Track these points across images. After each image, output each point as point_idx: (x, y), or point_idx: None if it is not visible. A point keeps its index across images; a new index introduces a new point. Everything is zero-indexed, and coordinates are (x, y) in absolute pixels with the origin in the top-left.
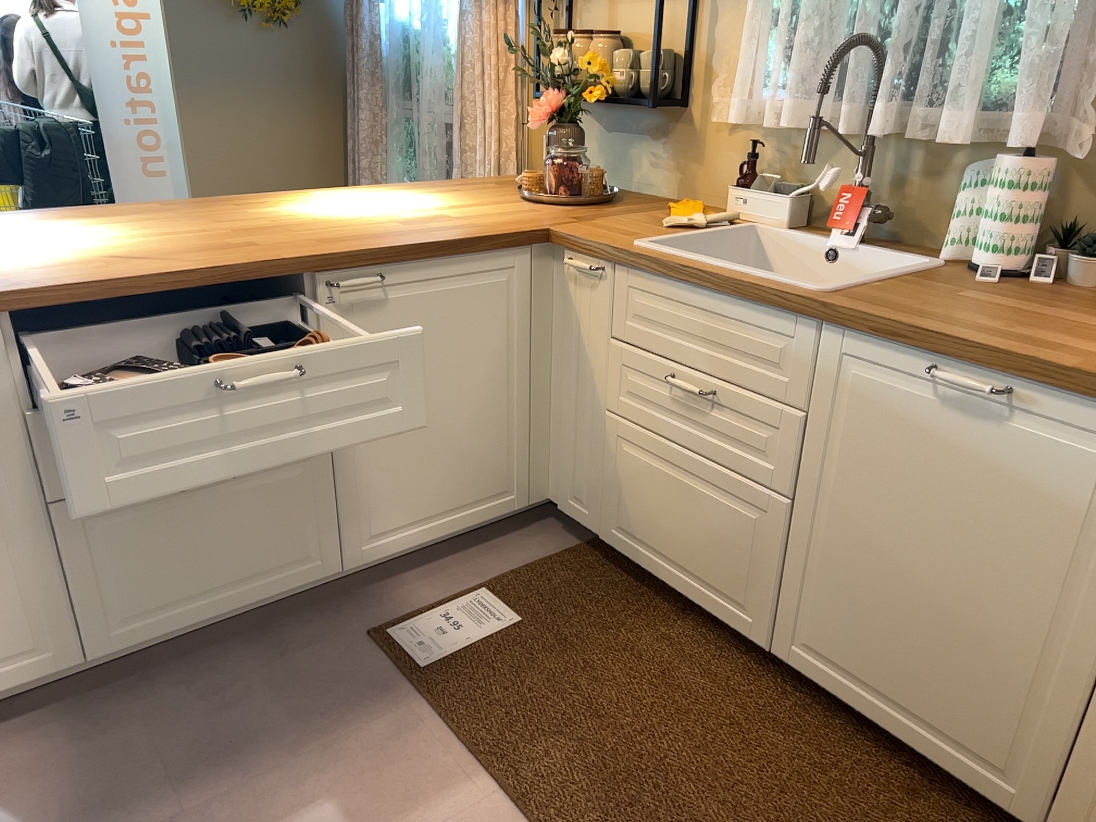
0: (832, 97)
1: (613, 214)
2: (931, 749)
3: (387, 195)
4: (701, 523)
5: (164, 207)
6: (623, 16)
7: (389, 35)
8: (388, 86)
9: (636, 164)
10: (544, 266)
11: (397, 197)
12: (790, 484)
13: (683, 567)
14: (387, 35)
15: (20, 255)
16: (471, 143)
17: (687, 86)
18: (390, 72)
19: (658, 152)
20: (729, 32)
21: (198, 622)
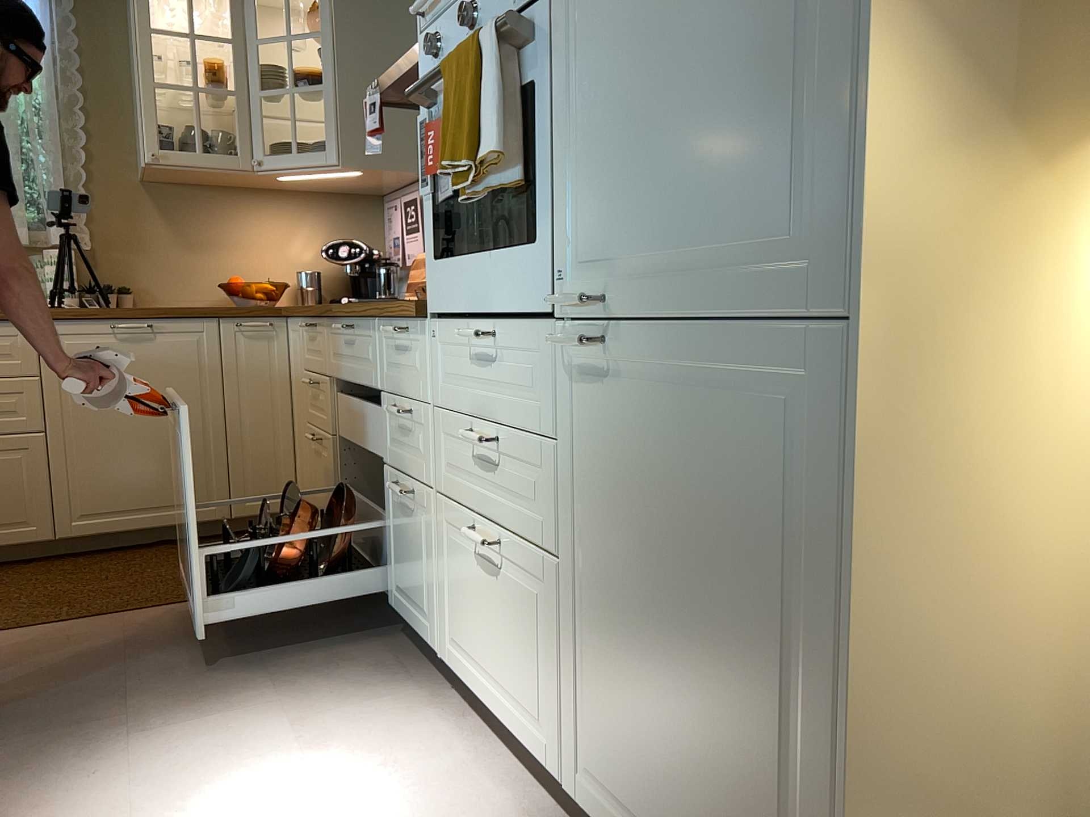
0: None
1: None
2: (171, 518)
3: None
4: None
5: None
6: None
7: None
8: None
9: None
10: None
11: None
12: (41, 422)
13: None
14: None
15: None
16: None
17: None
18: None
19: None
20: None
21: None
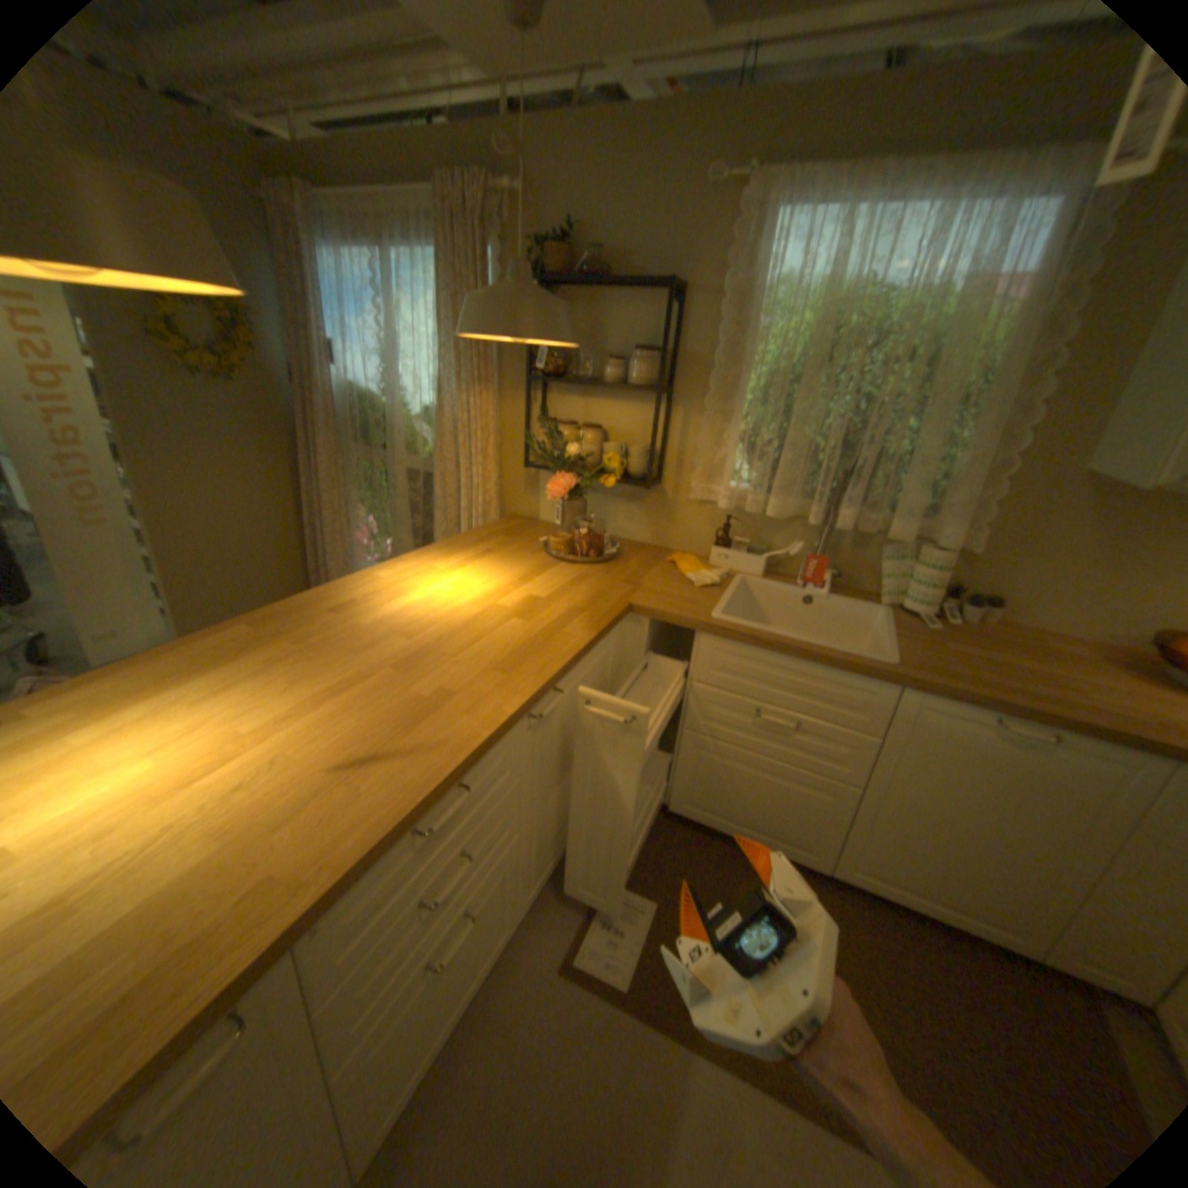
0: (799, 495)
1: (642, 573)
2: (965, 926)
3: (445, 568)
4: (776, 803)
5: (255, 630)
6: (600, 412)
7: (341, 392)
8: (339, 433)
9: (612, 517)
10: (622, 629)
11: (458, 570)
12: (865, 782)
13: (755, 829)
14: (335, 391)
15: (200, 793)
16: (450, 491)
17: (661, 469)
18: (343, 422)
19: (634, 511)
20: (705, 439)
21: (434, 1058)
